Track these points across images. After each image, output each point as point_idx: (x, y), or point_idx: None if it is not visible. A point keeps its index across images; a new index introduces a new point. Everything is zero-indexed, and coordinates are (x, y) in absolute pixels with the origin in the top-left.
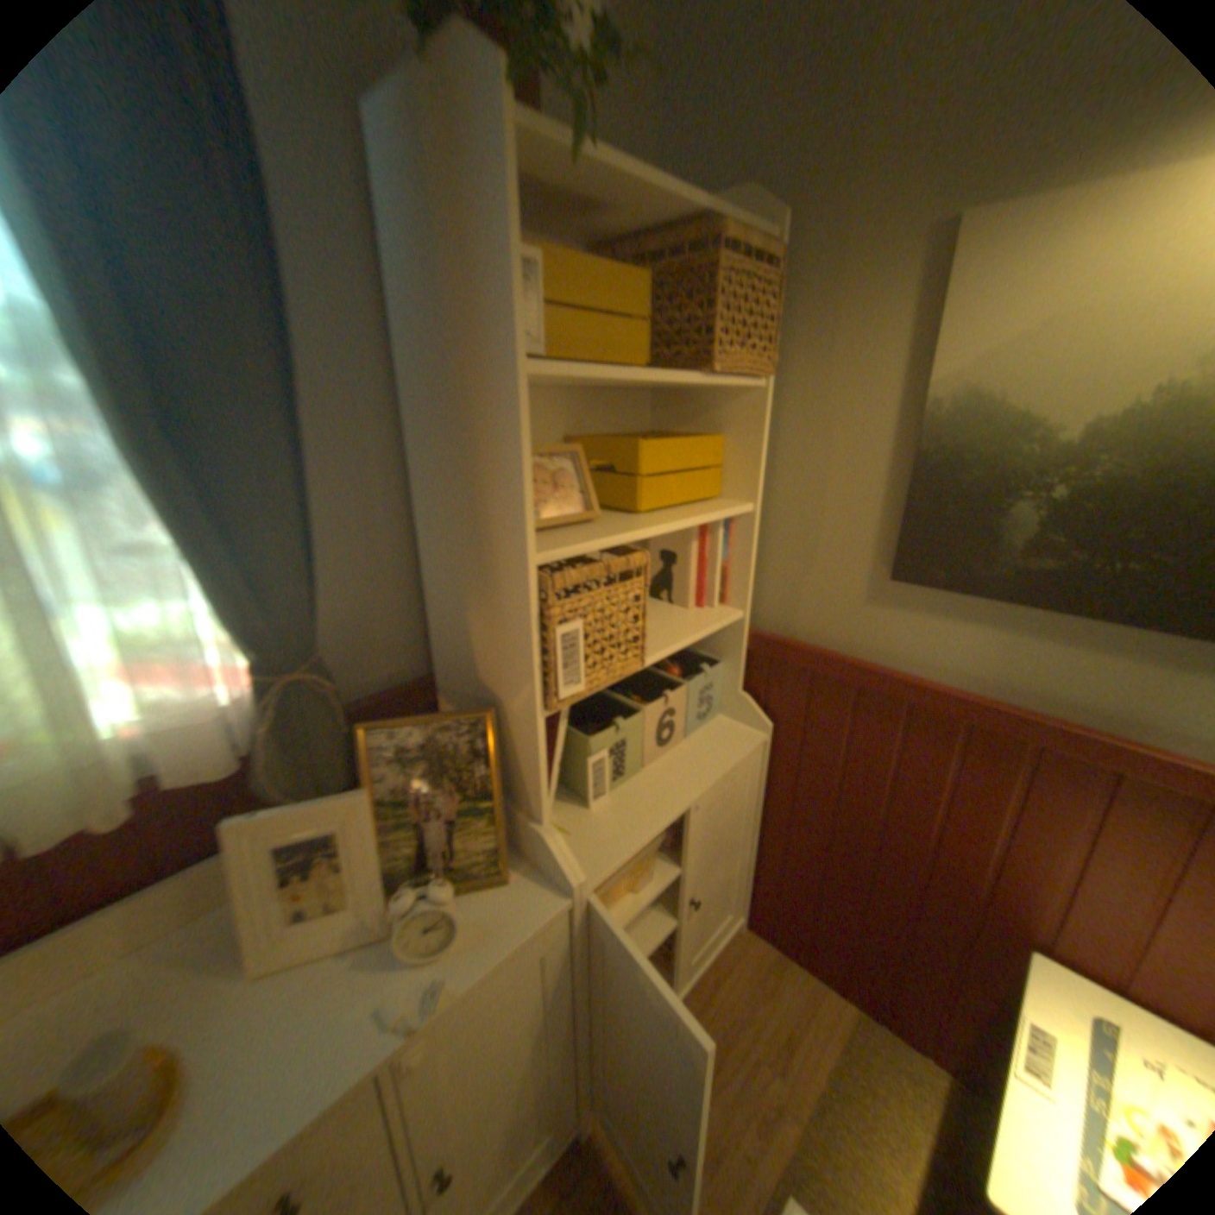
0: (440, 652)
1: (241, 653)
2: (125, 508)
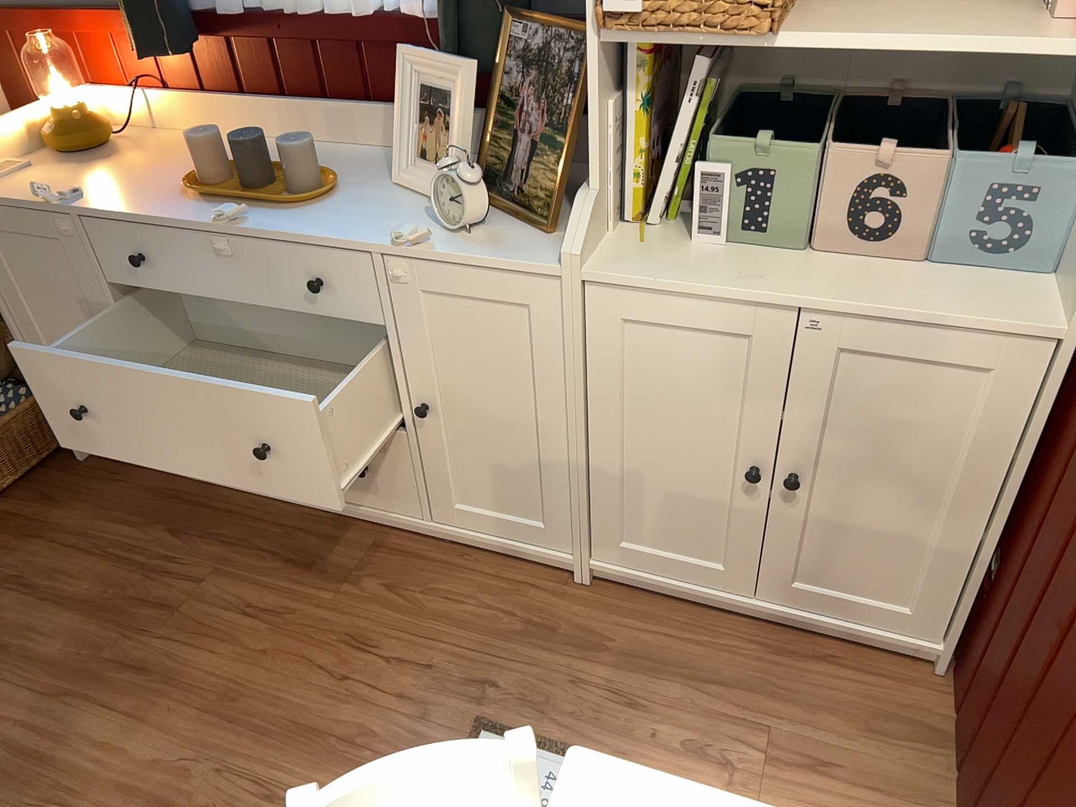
0: None
1: None
2: None
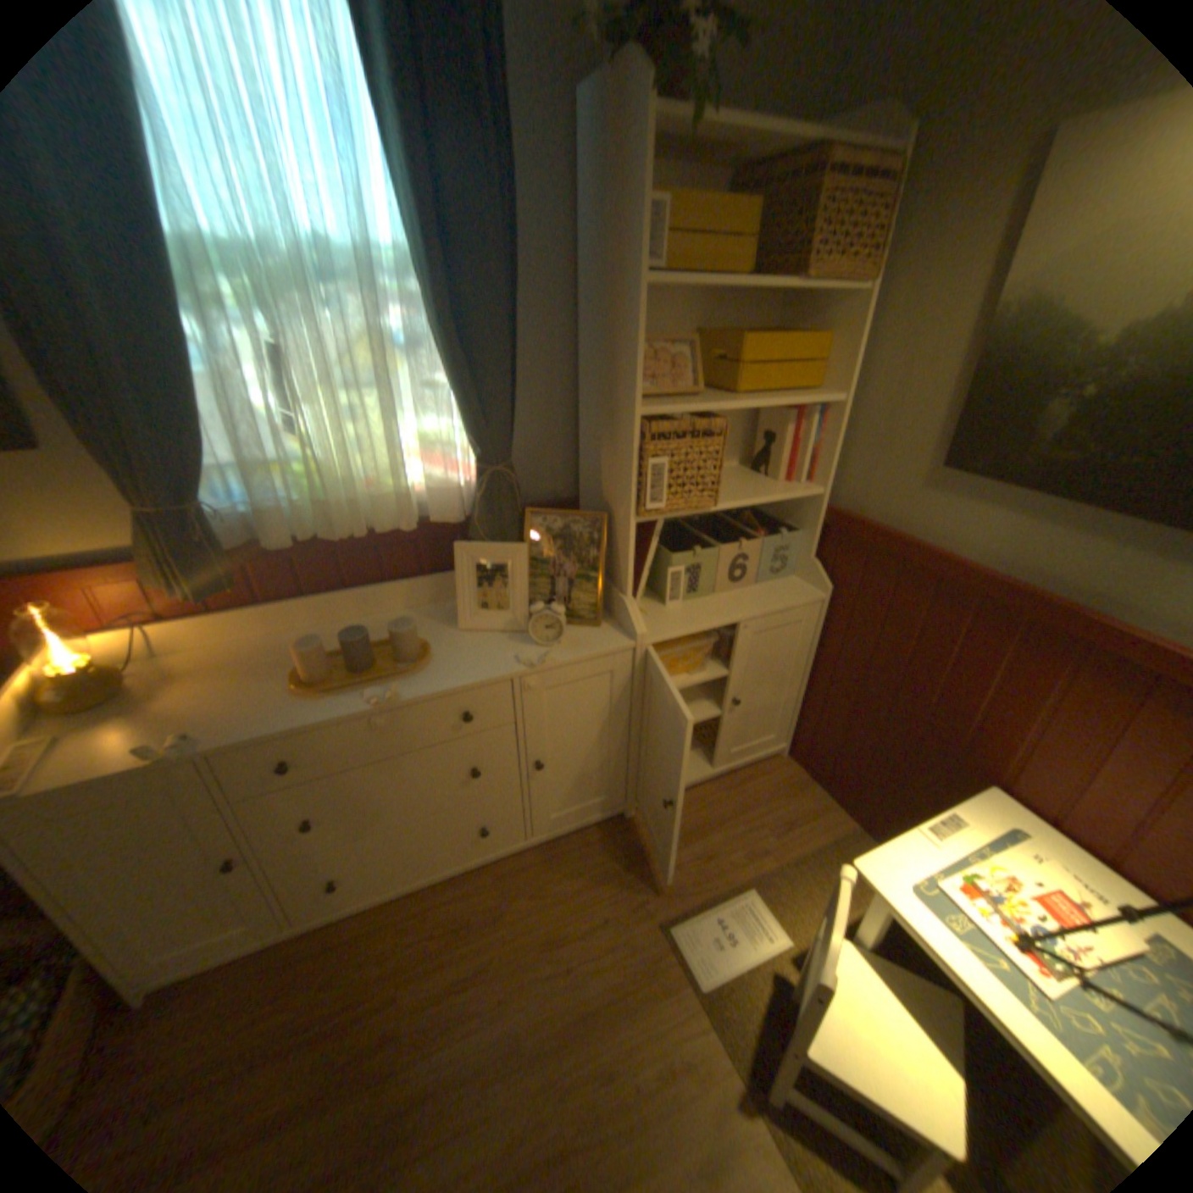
0: (584, 481)
1: (474, 453)
2: (431, 362)
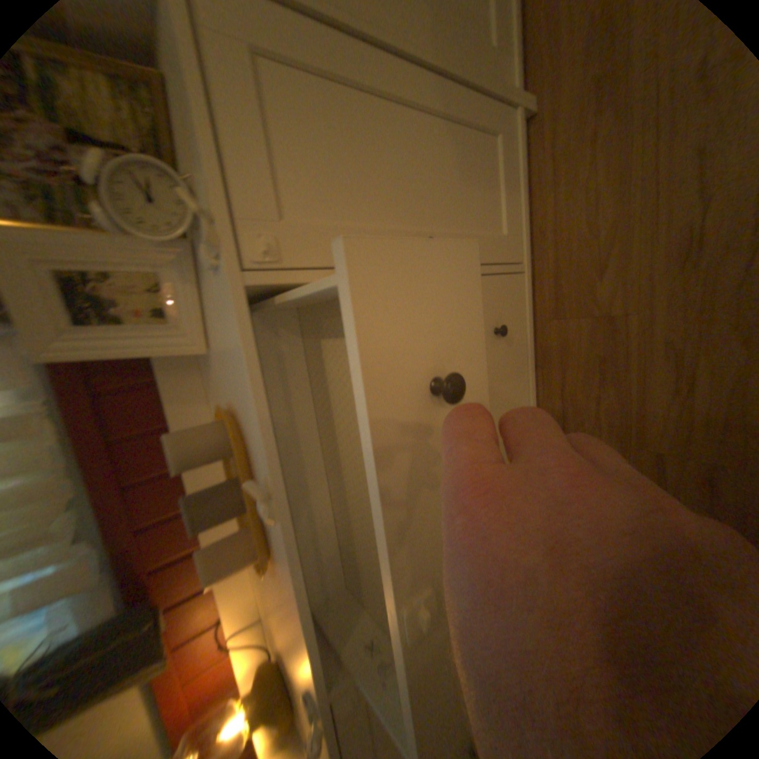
0: None
1: None
2: None
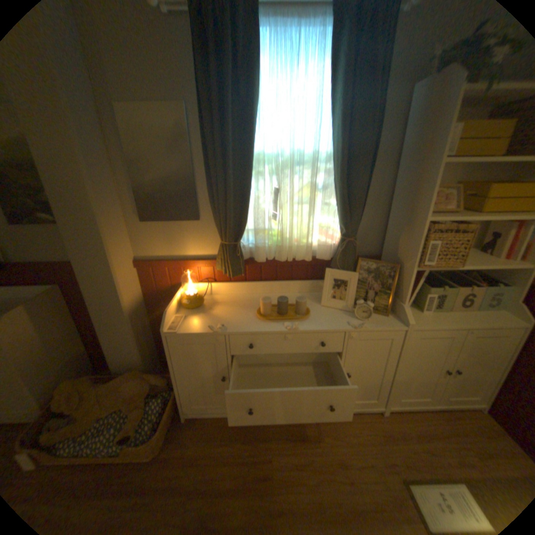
0: (386, 248)
1: (340, 231)
2: (331, 194)
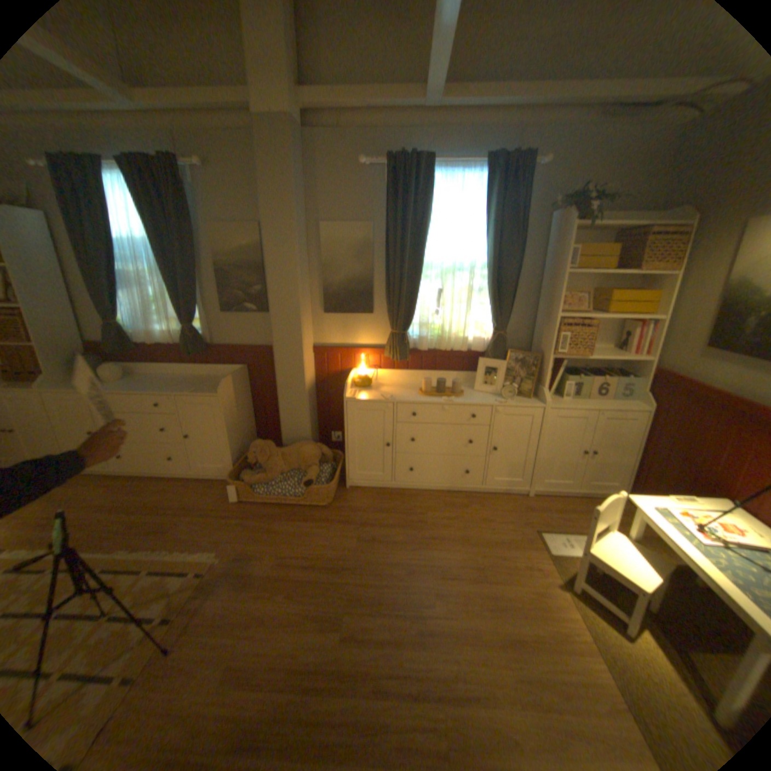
0: (533, 344)
1: (492, 327)
2: (484, 296)
